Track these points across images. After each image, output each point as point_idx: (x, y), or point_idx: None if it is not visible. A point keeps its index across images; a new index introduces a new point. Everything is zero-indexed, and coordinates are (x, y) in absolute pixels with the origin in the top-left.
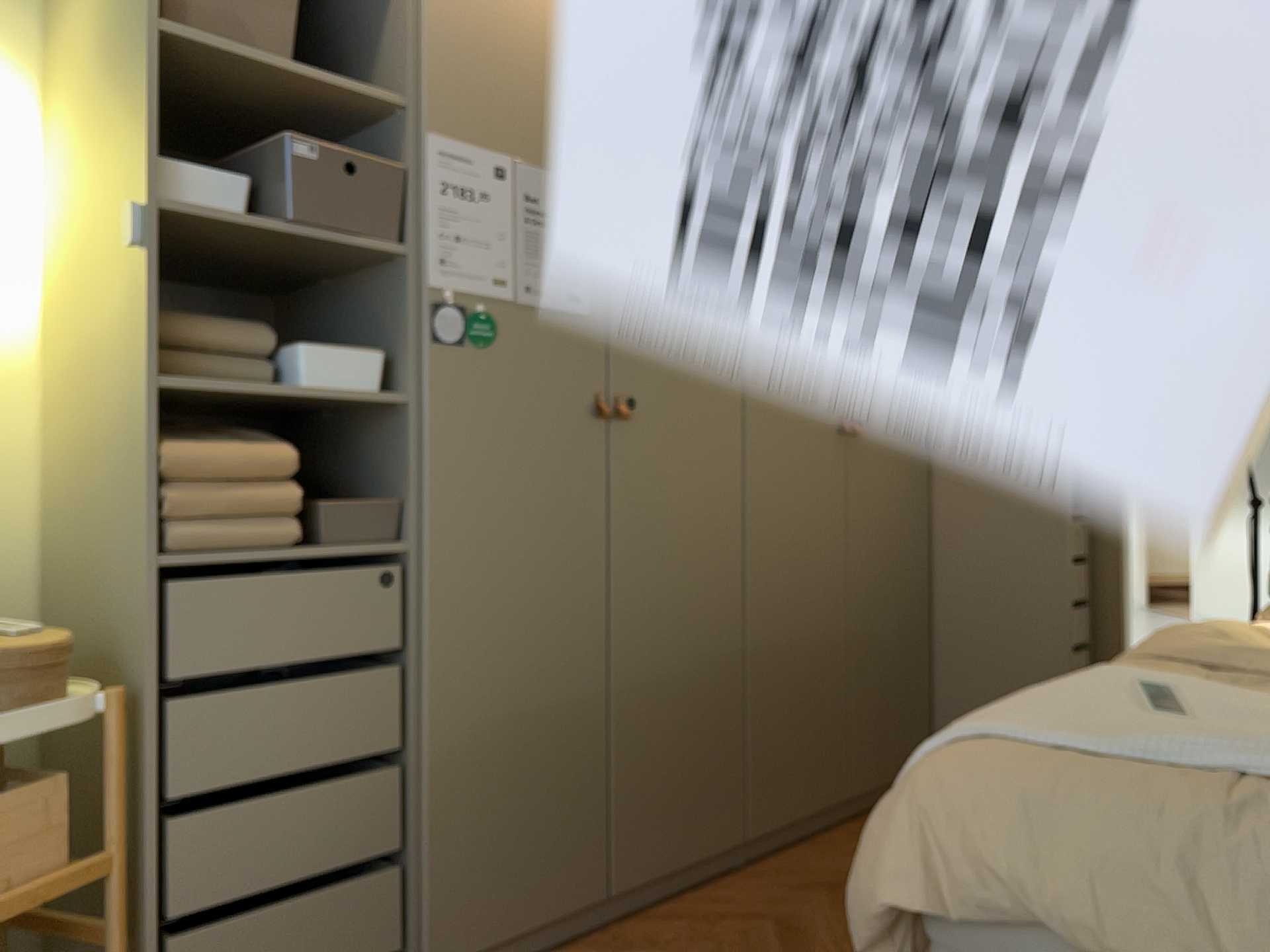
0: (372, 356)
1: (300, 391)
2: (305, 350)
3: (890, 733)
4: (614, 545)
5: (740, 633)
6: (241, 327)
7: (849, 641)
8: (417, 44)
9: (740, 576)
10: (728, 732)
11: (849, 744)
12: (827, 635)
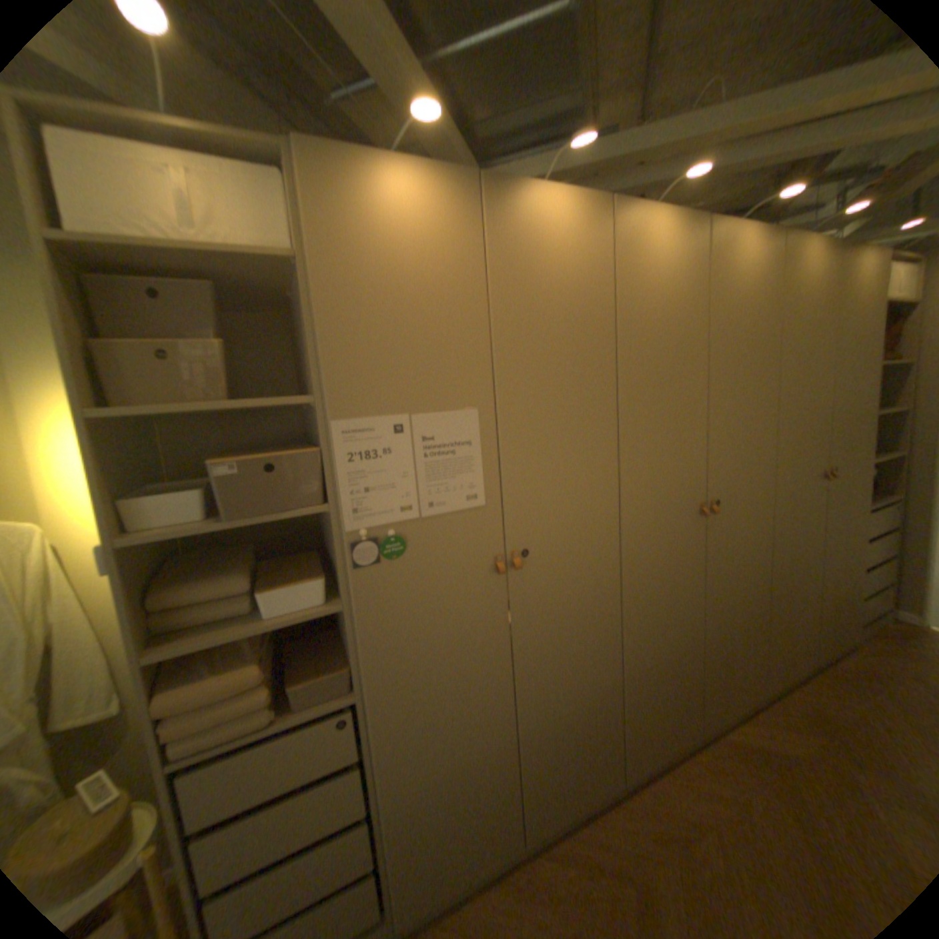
0: (316, 582)
1: (259, 628)
2: (262, 596)
3: (733, 692)
4: (516, 649)
5: (617, 670)
6: (224, 581)
7: (703, 645)
8: (315, 352)
9: (616, 636)
10: (609, 731)
11: (702, 706)
12: (685, 650)
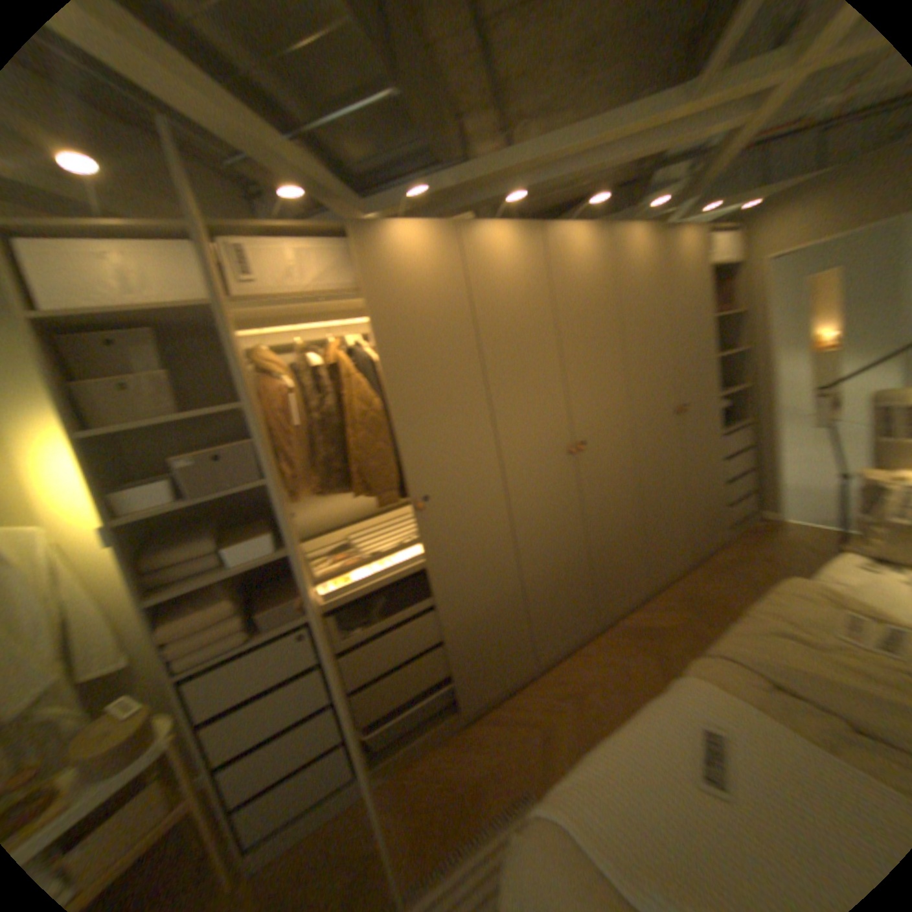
0: (268, 537)
1: (230, 573)
2: (228, 551)
3: (621, 588)
4: (431, 570)
5: (518, 579)
6: (198, 545)
7: (589, 554)
8: (241, 371)
9: (513, 553)
10: (518, 626)
11: (596, 601)
12: (574, 559)
